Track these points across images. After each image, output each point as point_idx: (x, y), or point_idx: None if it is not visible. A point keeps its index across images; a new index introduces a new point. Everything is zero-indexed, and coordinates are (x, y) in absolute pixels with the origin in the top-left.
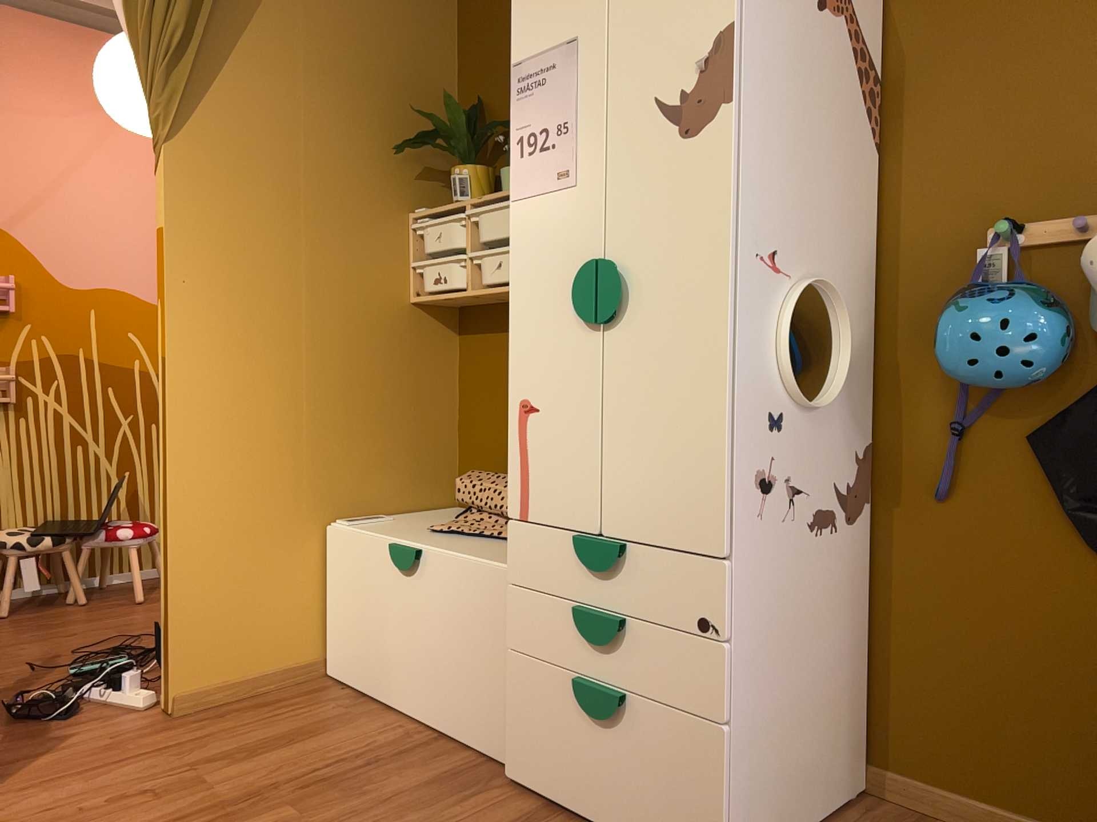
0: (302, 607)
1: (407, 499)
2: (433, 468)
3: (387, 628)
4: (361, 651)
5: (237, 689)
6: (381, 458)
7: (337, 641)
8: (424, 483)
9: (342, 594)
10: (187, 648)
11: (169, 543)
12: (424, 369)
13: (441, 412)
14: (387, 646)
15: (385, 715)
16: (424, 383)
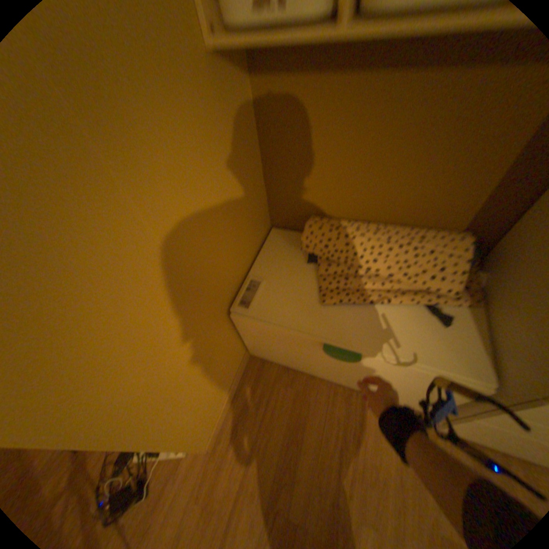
0: (232, 350)
1: (253, 247)
2: (259, 214)
3: (313, 360)
4: (285, 358)
5: (226, 406)
6: (236, 239)
7: (258, 349)
8: (257, 228)
9: (260, 339)
10: (198, 436)
11: (153, 445)
12: (238, 135)
13: (254, 168)
14: (313, 364)
15: (318, 383)
16: (241, 151)
